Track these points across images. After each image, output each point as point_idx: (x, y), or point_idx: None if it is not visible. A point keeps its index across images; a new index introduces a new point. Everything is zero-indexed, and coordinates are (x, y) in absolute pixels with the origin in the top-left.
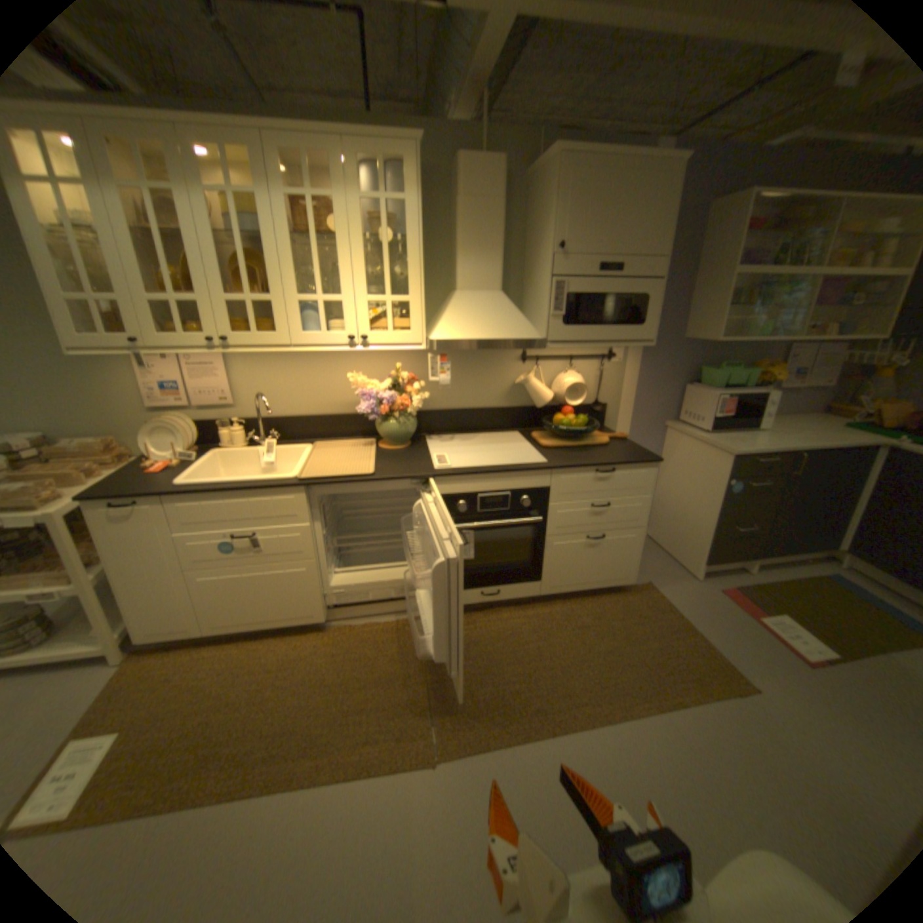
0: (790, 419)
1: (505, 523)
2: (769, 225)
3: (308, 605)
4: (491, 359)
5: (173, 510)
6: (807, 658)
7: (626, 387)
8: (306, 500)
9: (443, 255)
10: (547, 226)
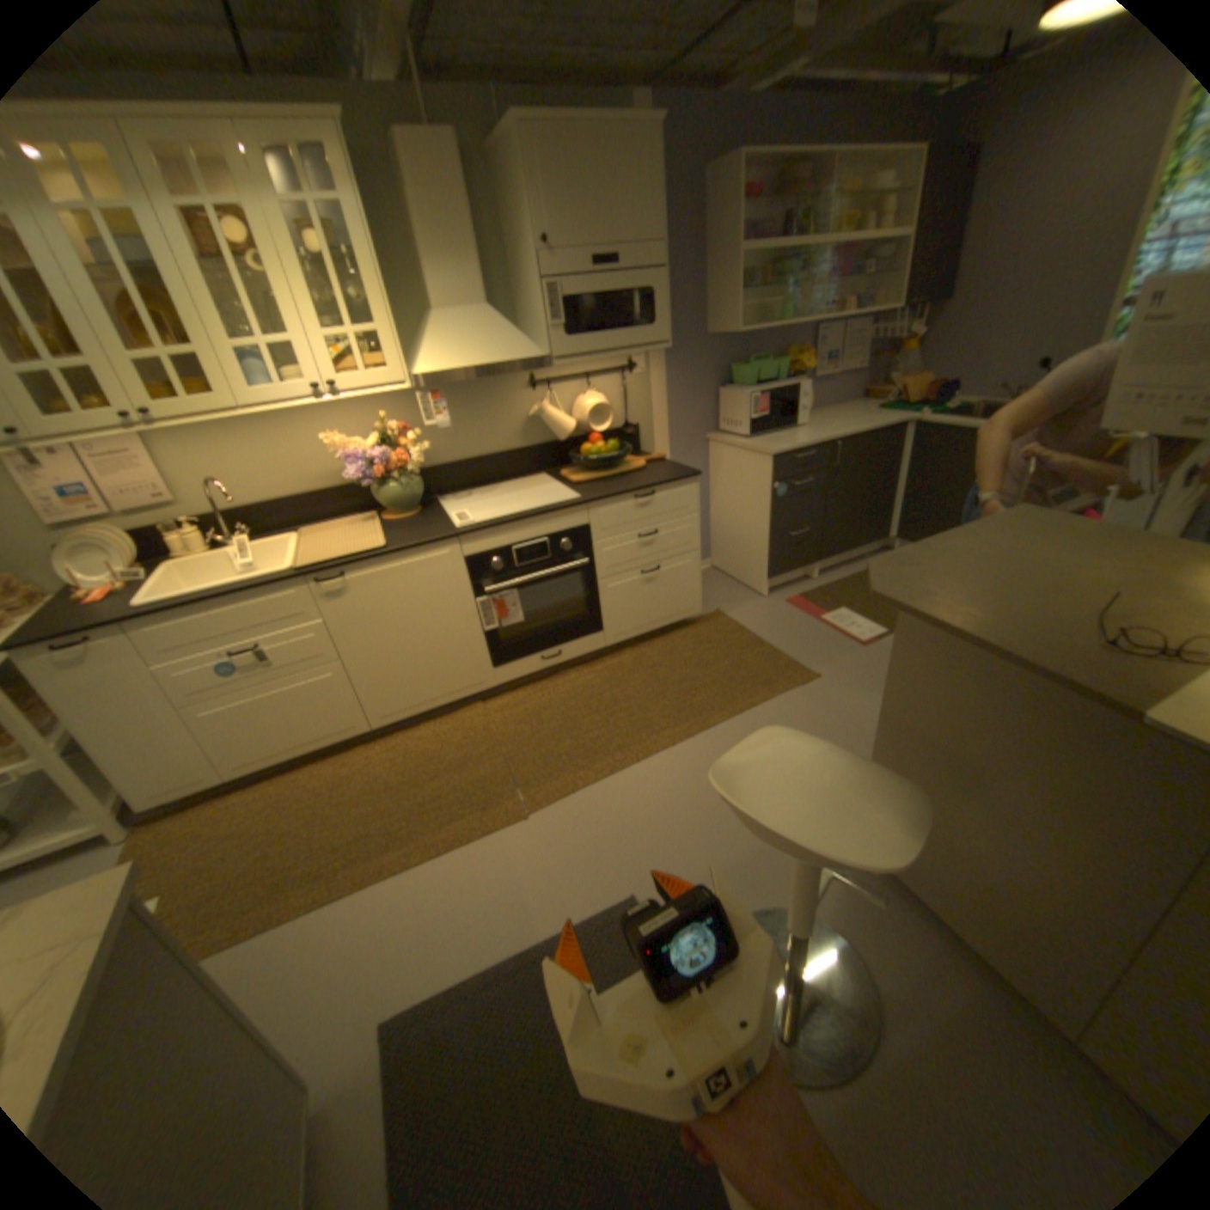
0: (830, 411)
1: (550, 573)
2: (772, 190)
3: (347, 715)
4: (495, 390)
5: (143, 637)
6: (860, 639)
7: (657, 401)
8: (313, 592)
9: (406, 266)
10: (523, 217)
